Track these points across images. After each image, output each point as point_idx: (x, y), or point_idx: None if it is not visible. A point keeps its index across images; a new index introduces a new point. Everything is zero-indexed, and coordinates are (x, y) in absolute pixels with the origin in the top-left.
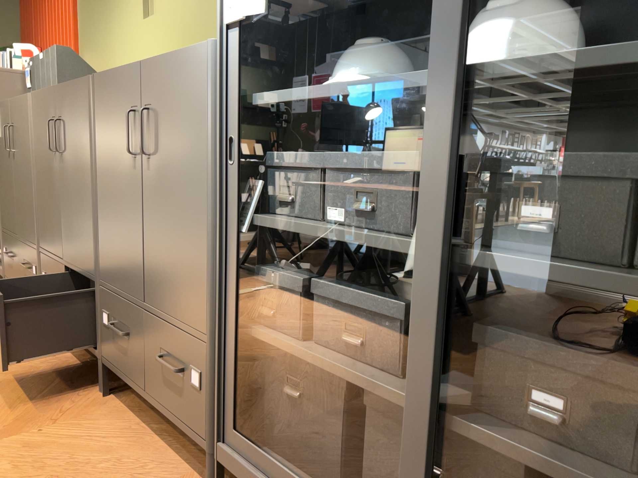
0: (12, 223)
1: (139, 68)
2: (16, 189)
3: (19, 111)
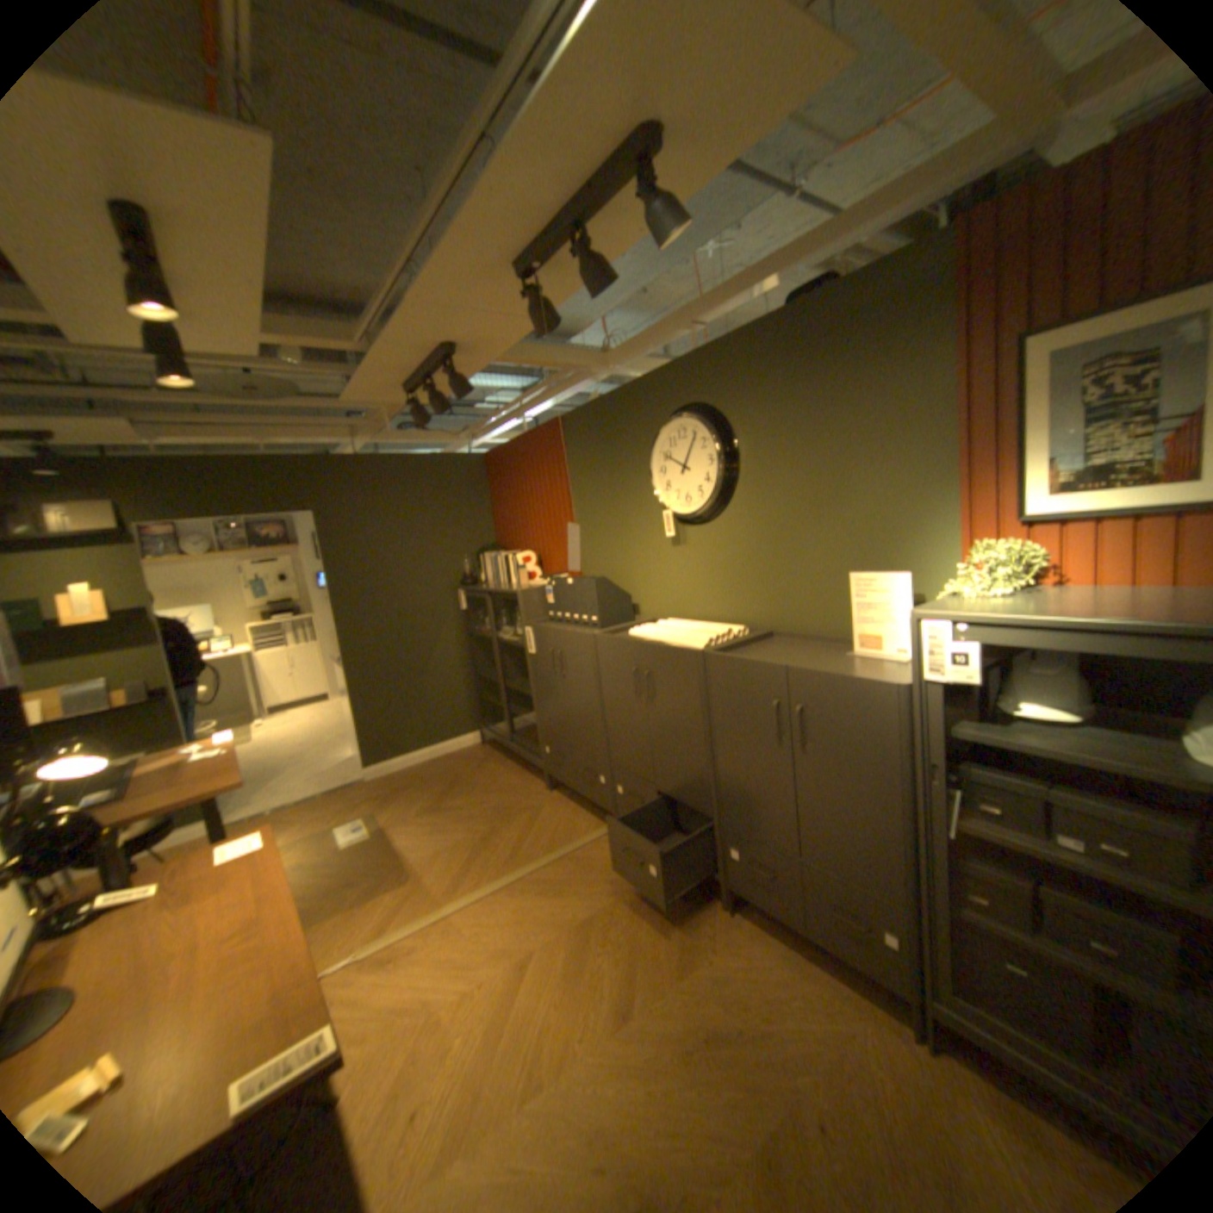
0: (559, 730)
1: (785, 672)
2: (568, 705)
3: (573, 642)
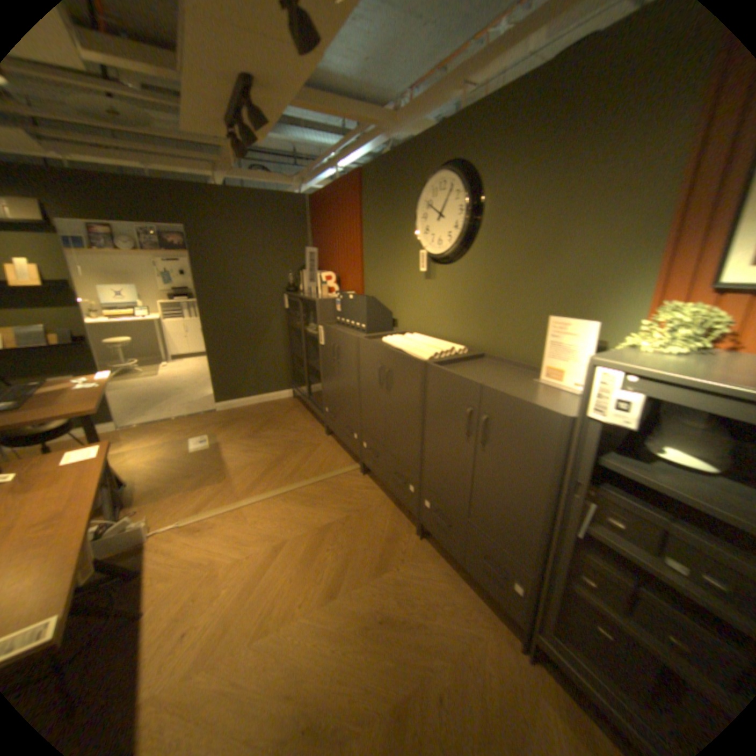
0: (333, 398)
1: (479, 388)
2: (339, 383)
3: (345, 341)
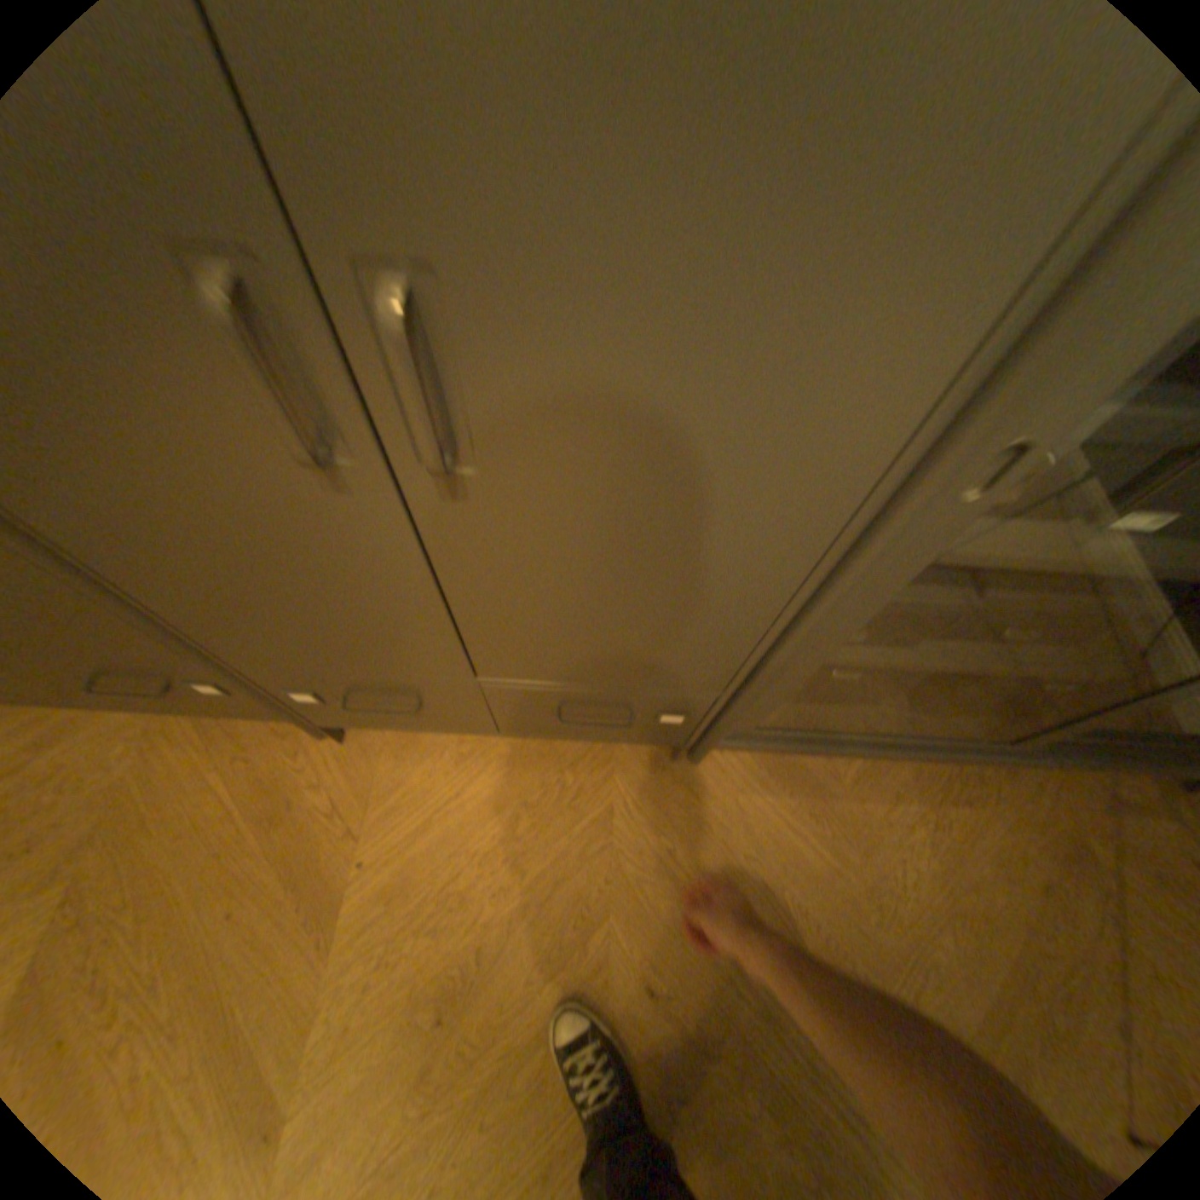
0: None
1: None
2: None
3: None
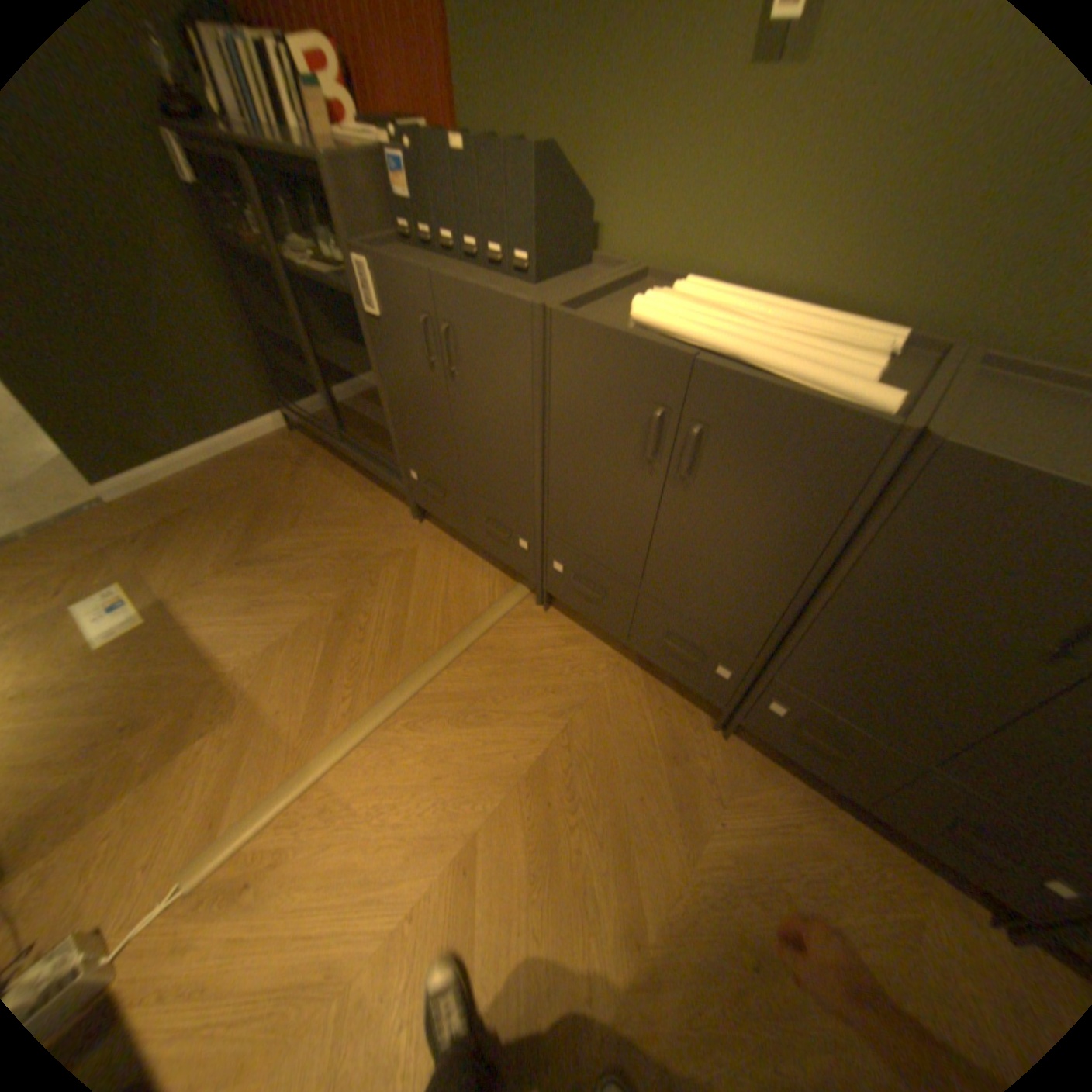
0: (439, 457)
1: None
2: (460, 426)
3: (481, 313)
